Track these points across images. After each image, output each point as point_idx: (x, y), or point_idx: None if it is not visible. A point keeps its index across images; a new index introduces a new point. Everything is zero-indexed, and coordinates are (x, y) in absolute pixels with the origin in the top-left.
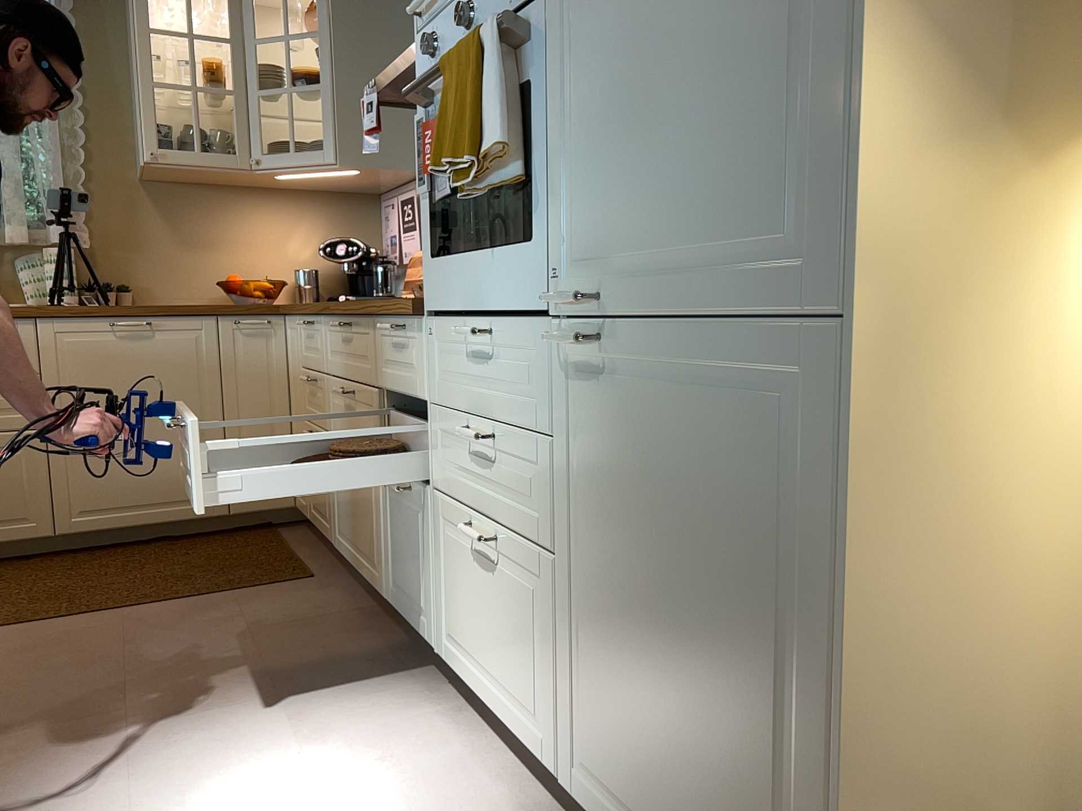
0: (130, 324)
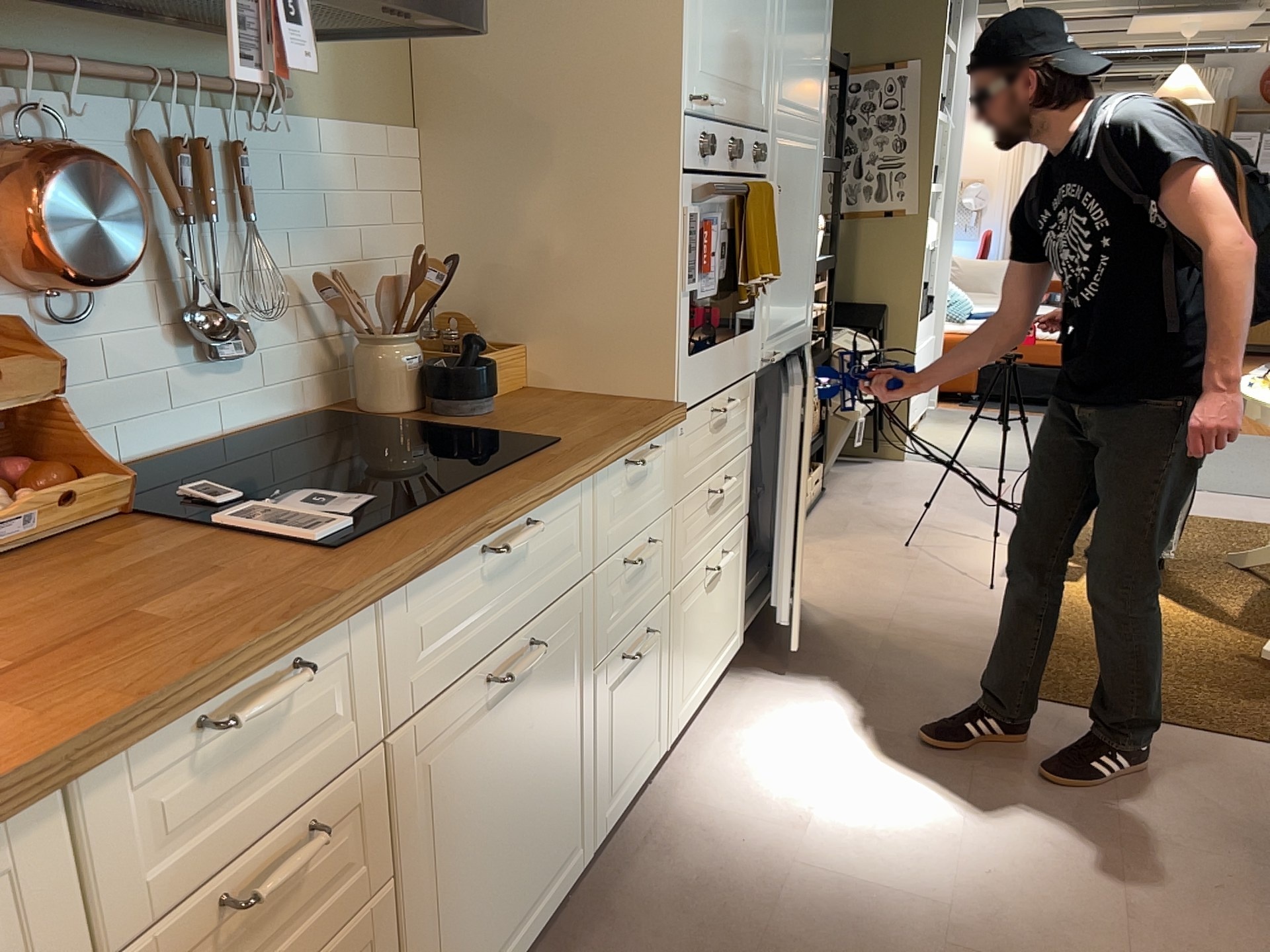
0: None
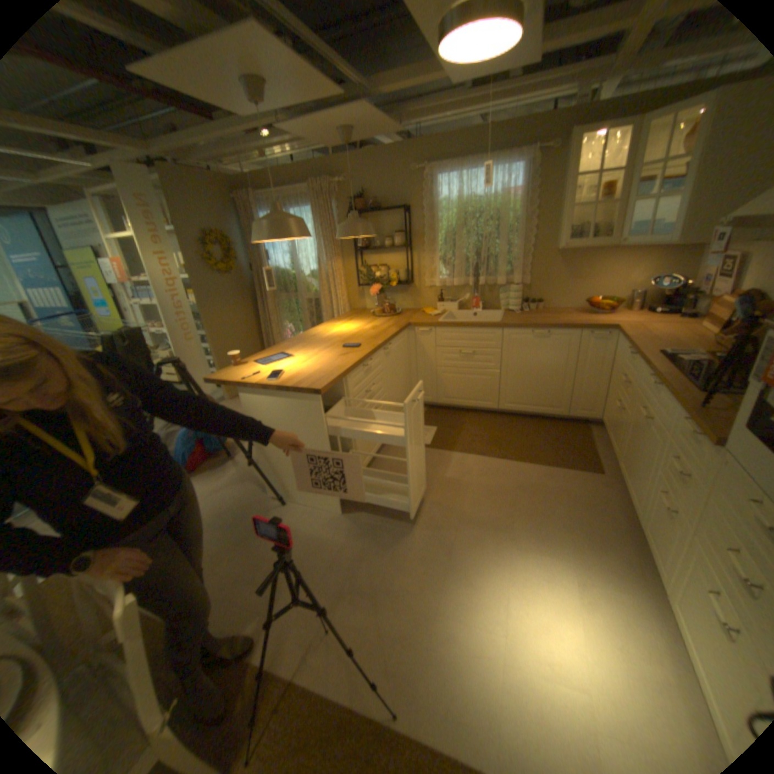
0: (540, 333)
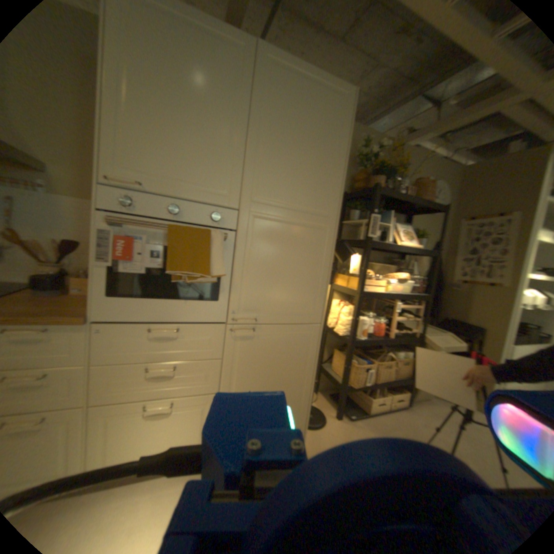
0: None
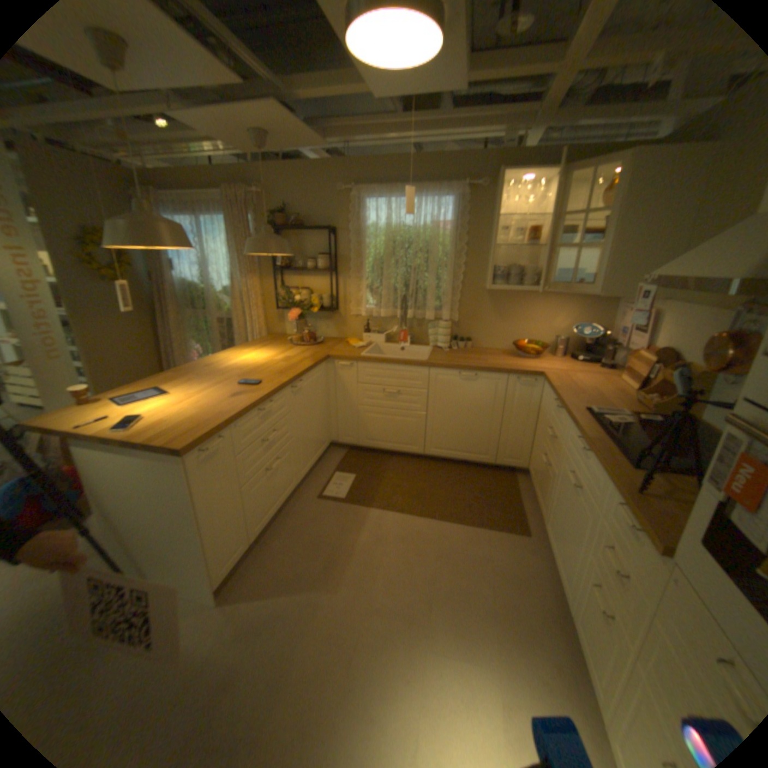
0: (467, 375)
